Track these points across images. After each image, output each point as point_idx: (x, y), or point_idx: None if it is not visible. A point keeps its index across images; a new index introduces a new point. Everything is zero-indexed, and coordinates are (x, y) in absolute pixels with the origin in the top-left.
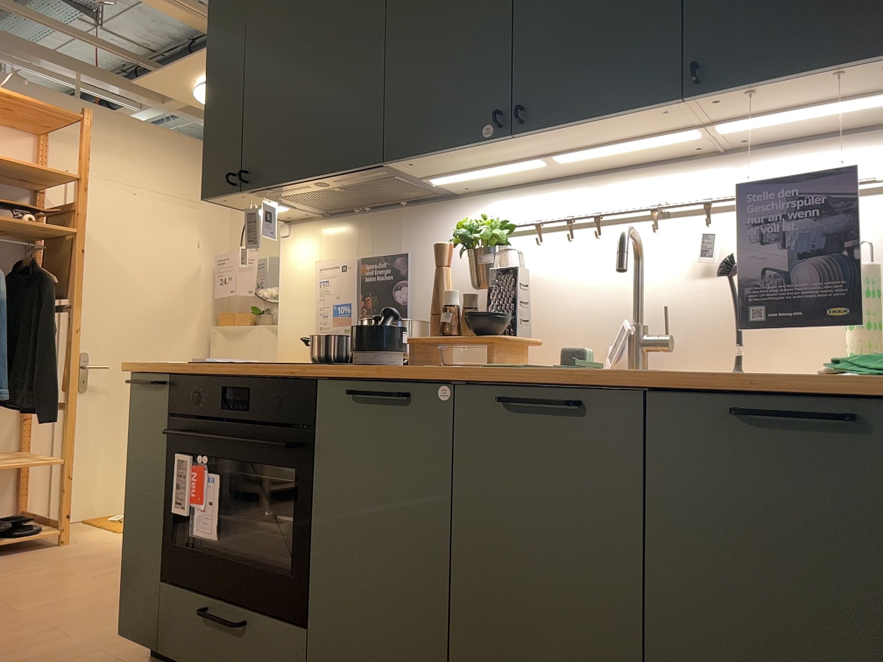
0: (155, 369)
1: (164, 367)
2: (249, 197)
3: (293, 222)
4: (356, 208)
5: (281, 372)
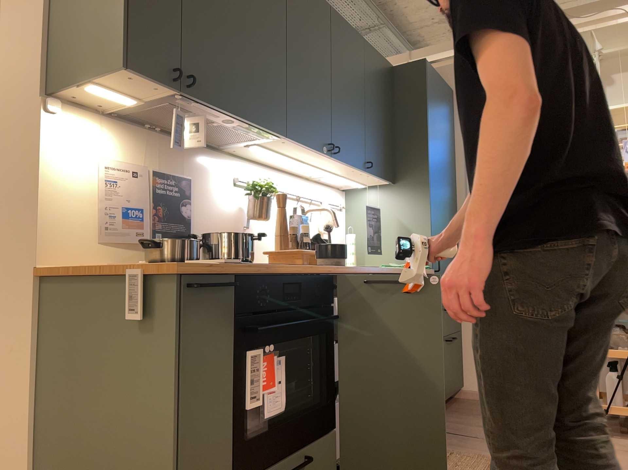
0: (223, 270)
1: (236, 268)
2: (158, 91)
3: (60, 99)
4: (150, 125)
5: (314, 270)
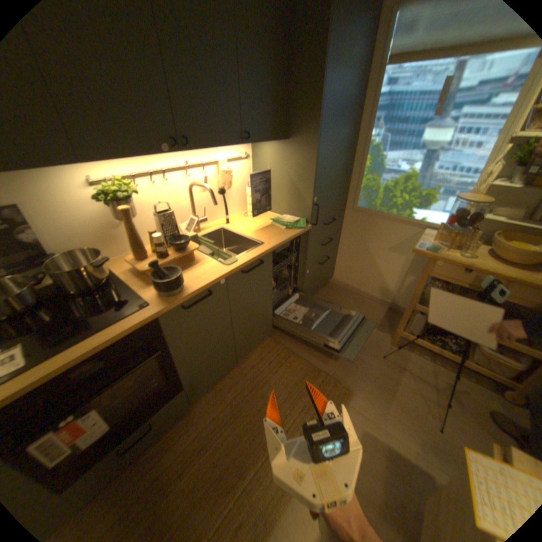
0: None
1: None
2: None
3: None
4: None
5: (122, 331)
